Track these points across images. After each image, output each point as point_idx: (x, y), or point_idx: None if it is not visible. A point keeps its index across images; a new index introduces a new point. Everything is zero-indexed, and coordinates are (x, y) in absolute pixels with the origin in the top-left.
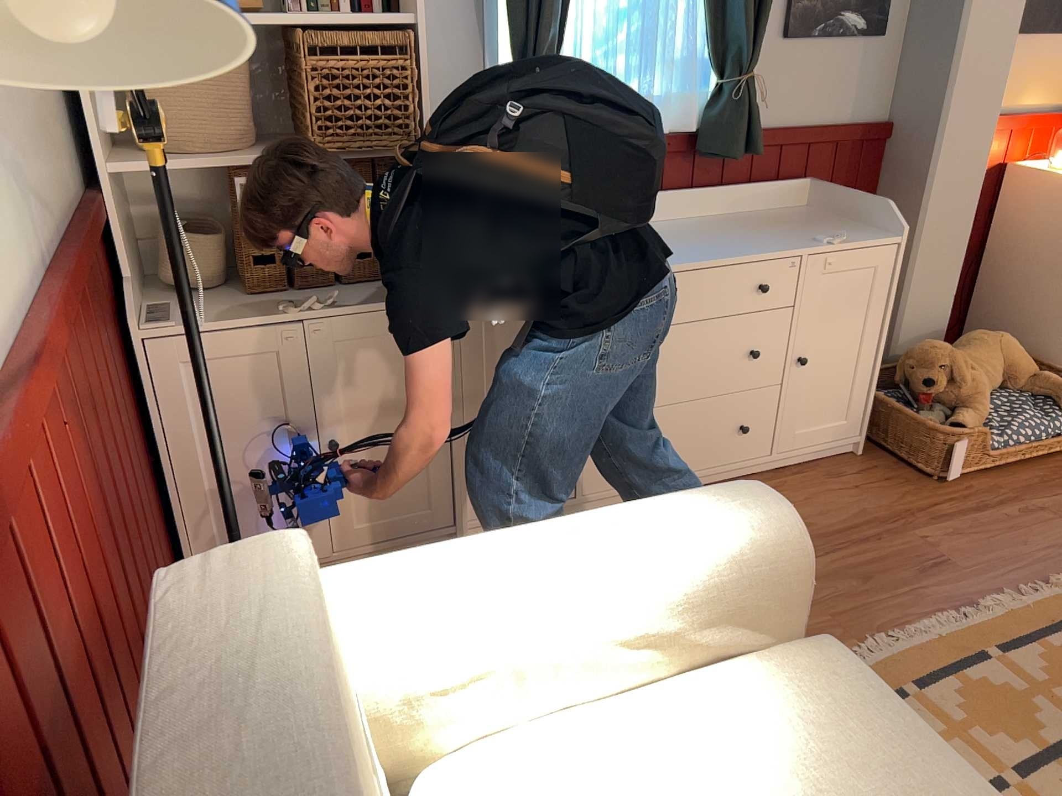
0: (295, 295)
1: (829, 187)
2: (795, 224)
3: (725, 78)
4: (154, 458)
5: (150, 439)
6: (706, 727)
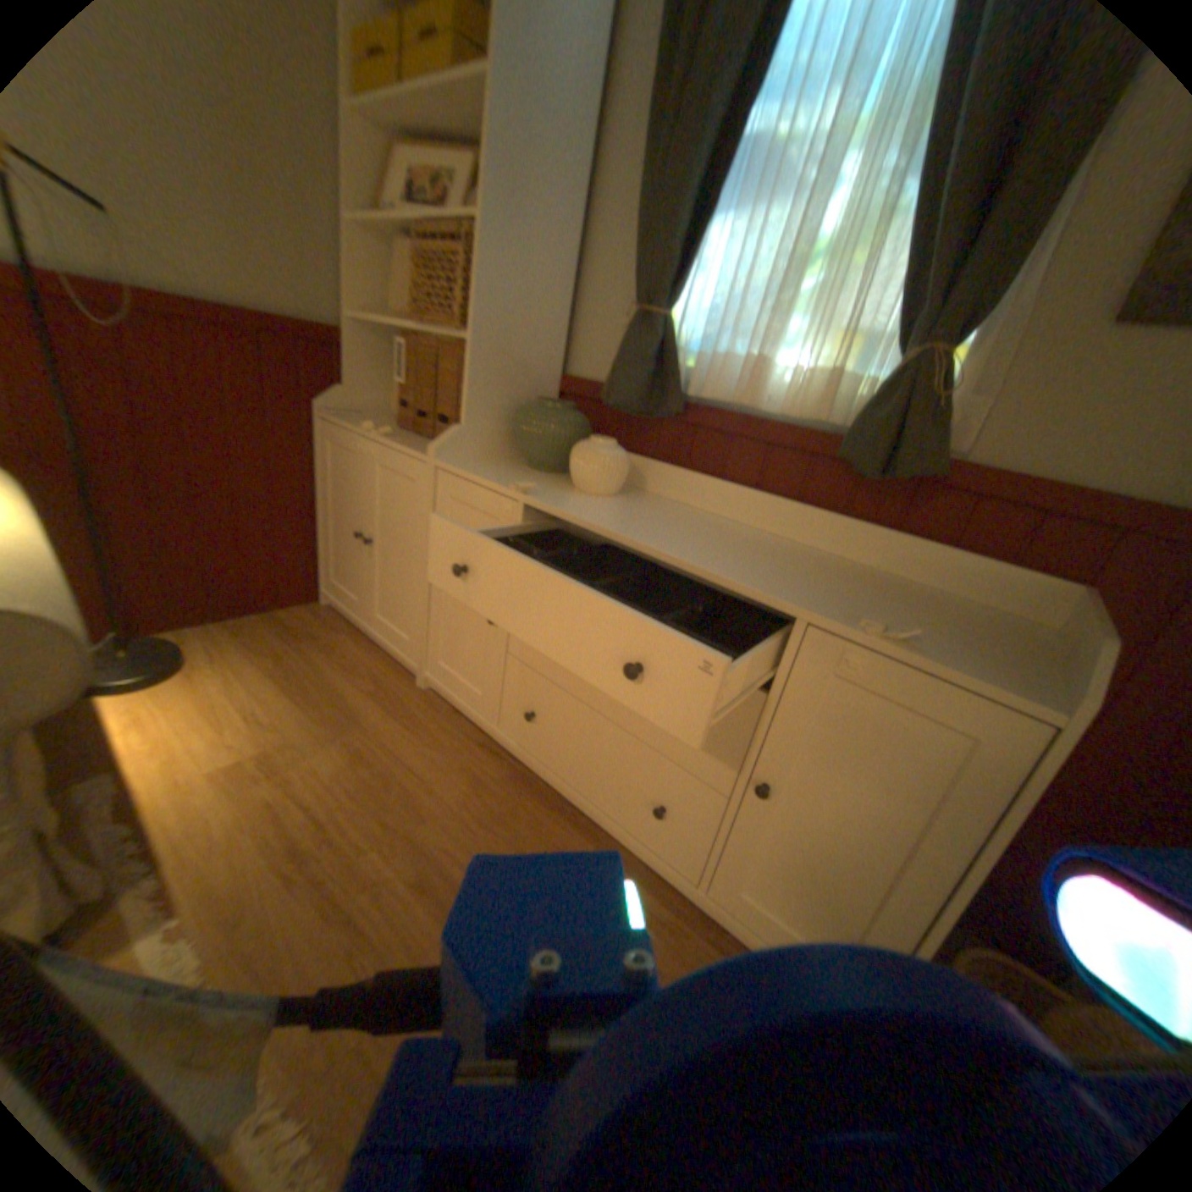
0: (407, 434)
1: (1097, 608)
2: (934, 615)
3: (910, 353)
4: (315, 495)
5: (315, 482)
6: None
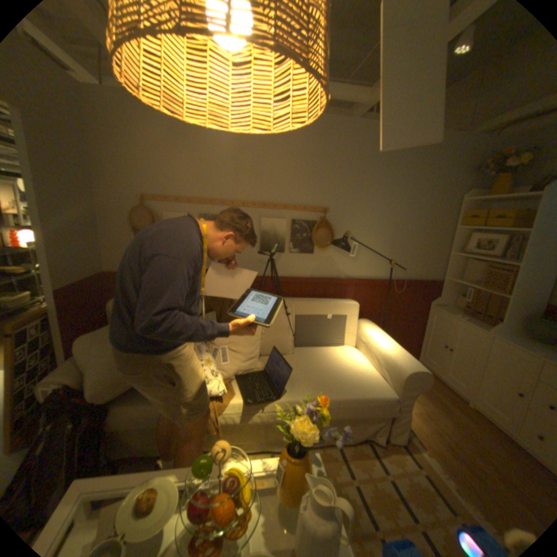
0: (470, 318)
1: None
2: None
3: None
4: (425, 329)
5: (426, 325)
6: (368, 372)
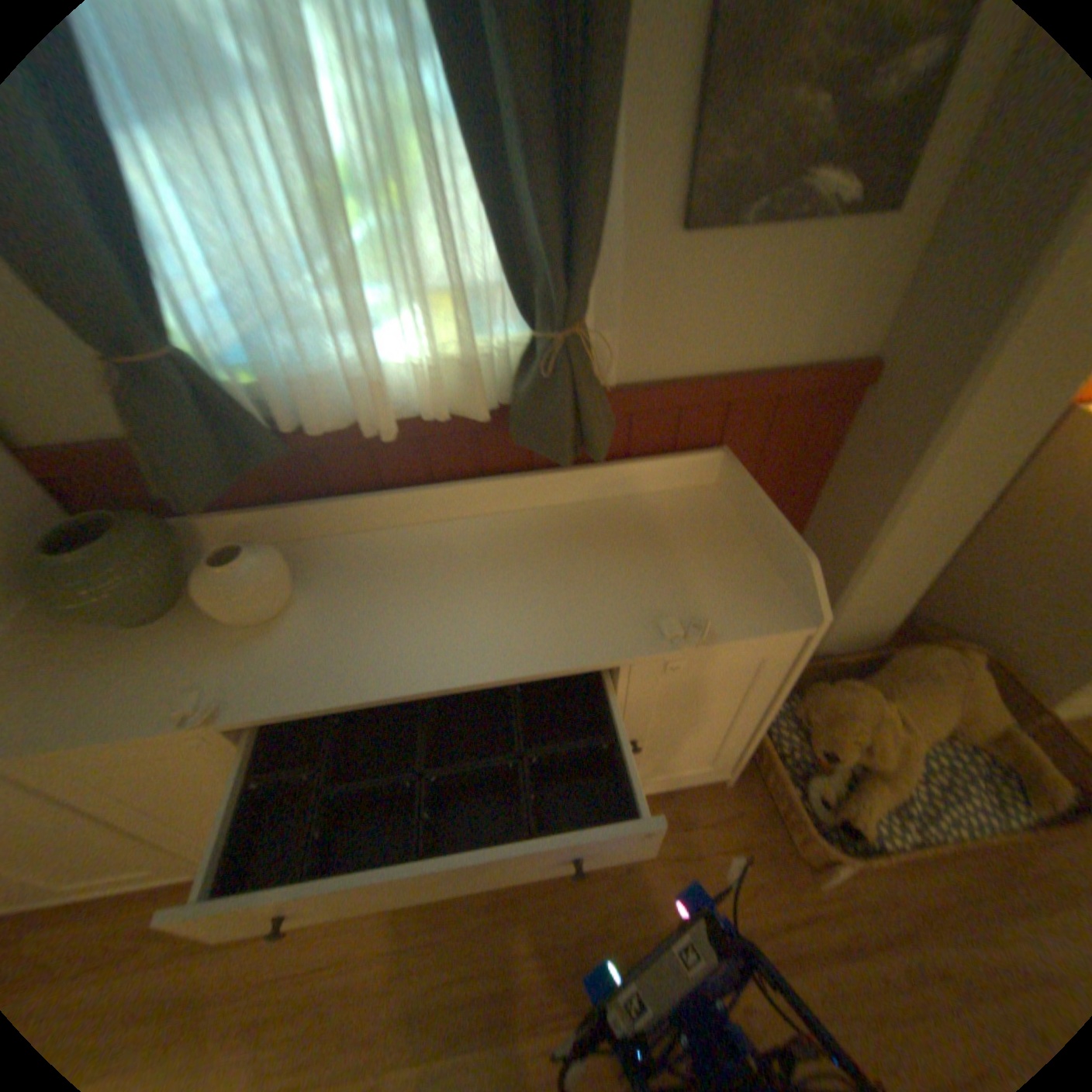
0: None
1: (743, 474)
2: (664, 547)
3: (538, 324)
4: None
5: None
6: None
